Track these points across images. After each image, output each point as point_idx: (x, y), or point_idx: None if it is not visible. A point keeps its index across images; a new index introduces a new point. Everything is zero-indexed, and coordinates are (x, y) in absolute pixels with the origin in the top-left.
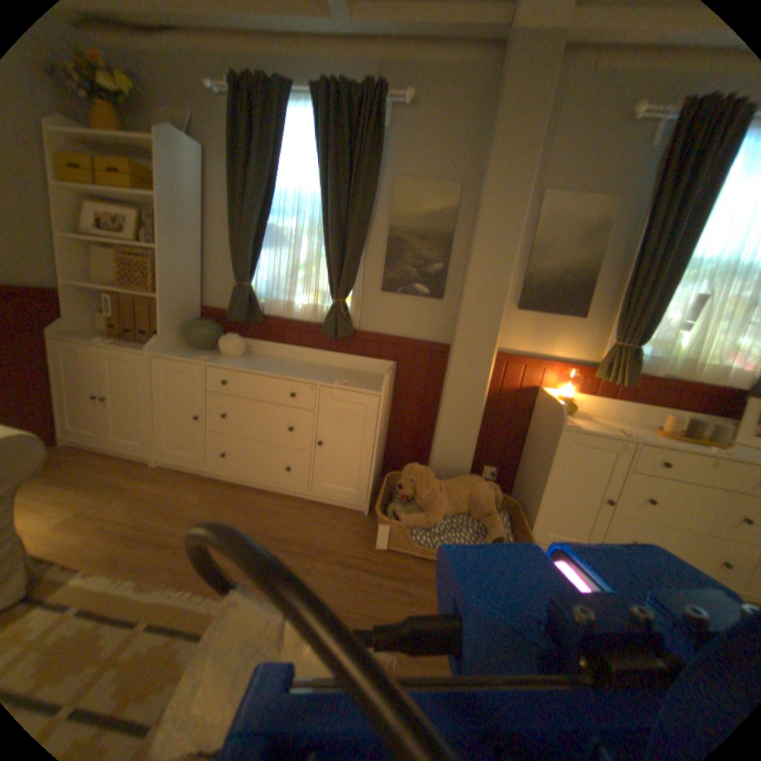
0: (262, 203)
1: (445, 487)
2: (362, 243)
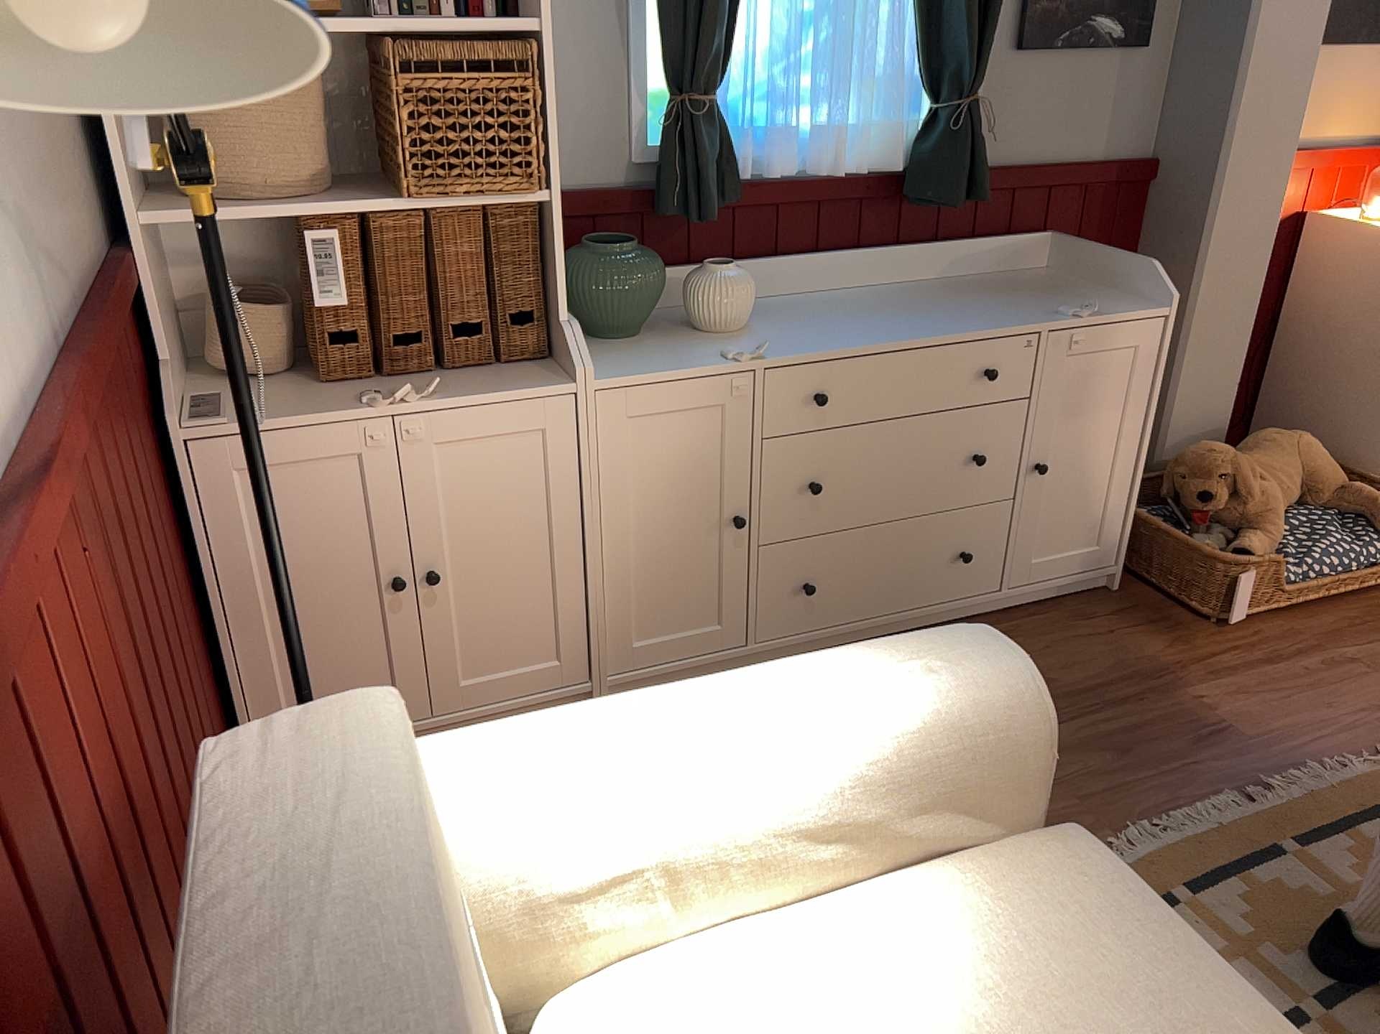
0: None
1: (1258, 466)
2: None
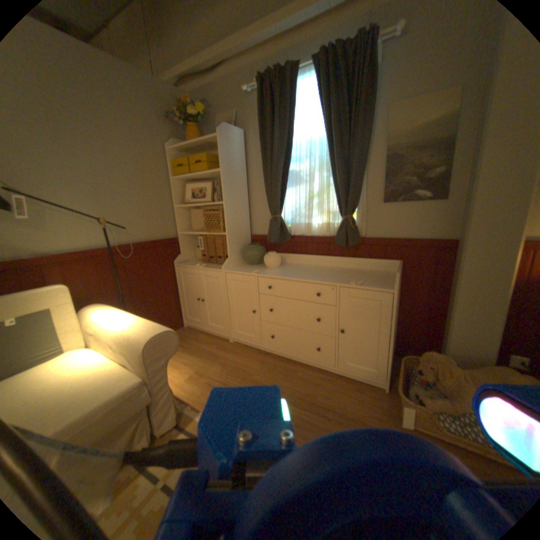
0: (284, 155)
1: (470, 376)
2: (364, 166)
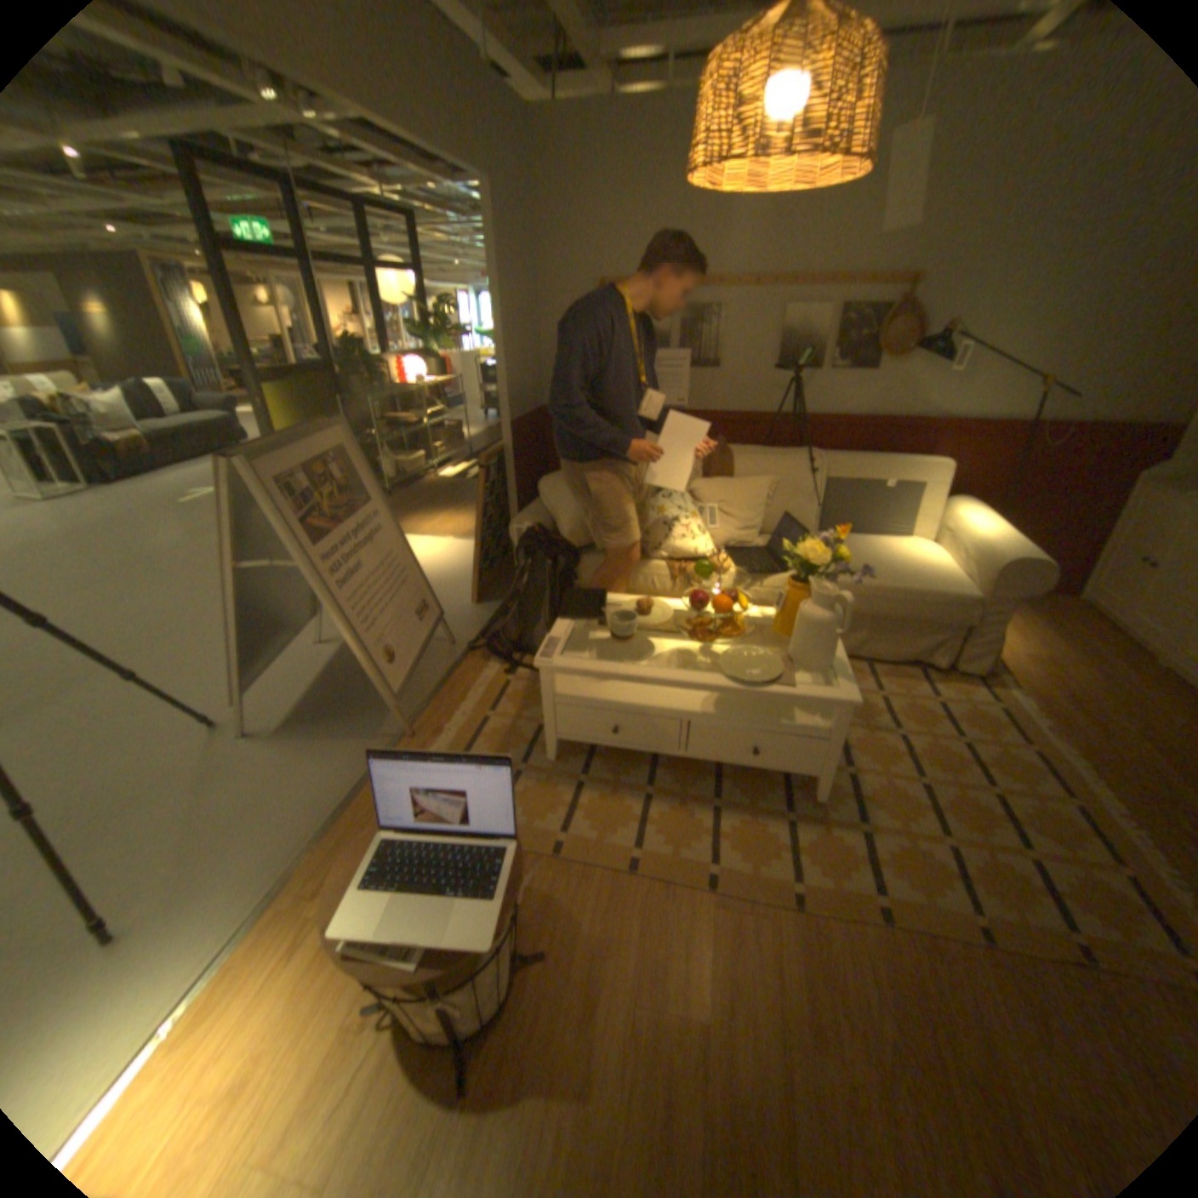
0: None
1: None
2: None
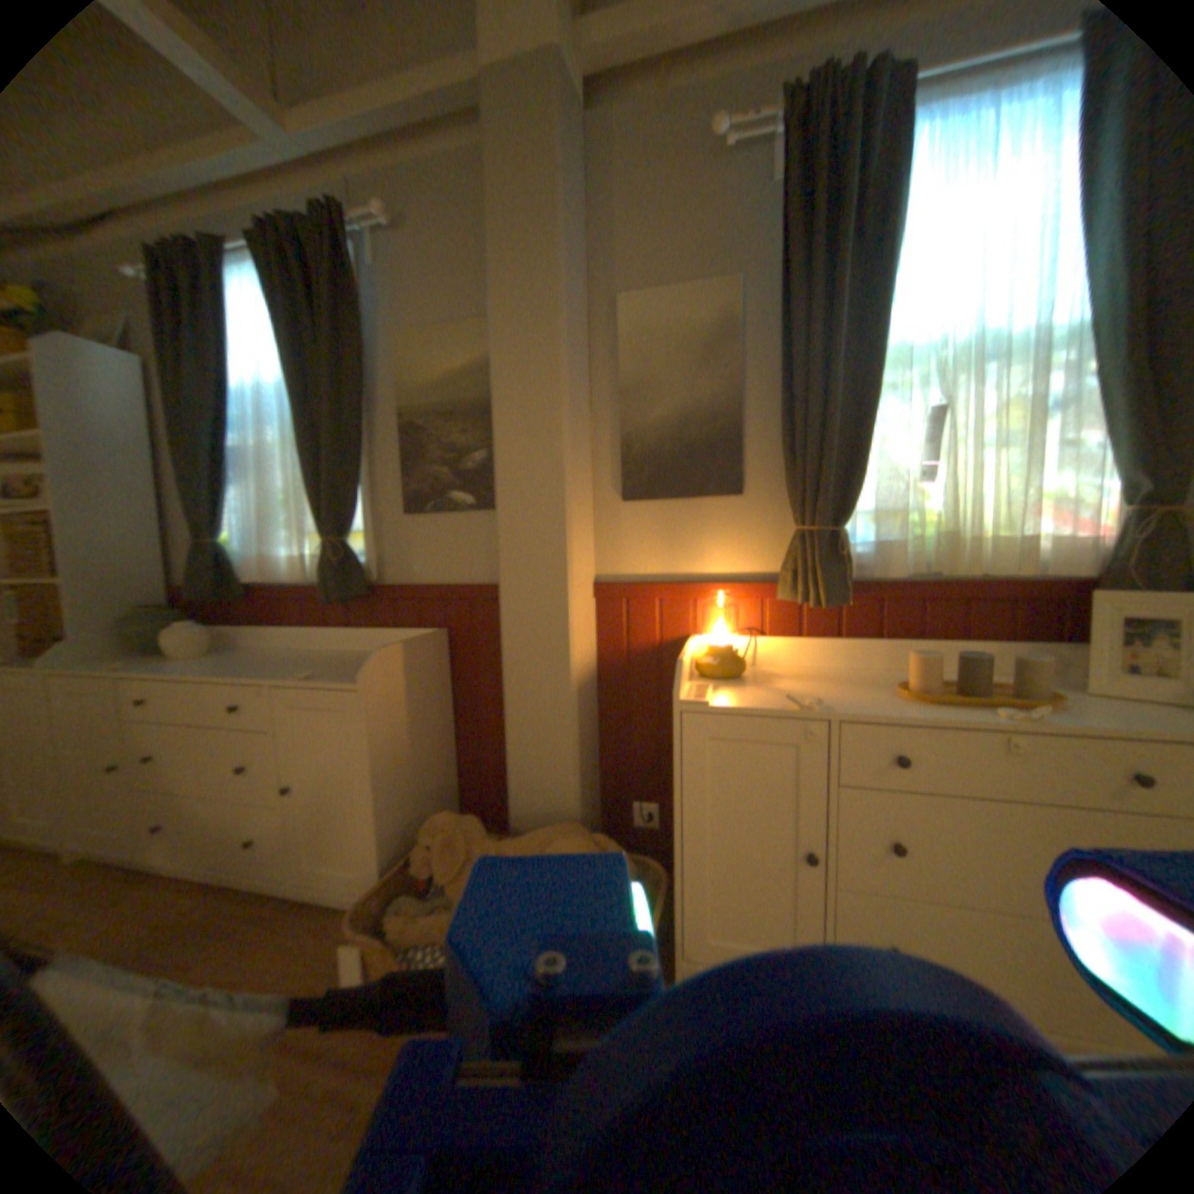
0: (212, 415)
1: (502, 852)
2: (356, 444)
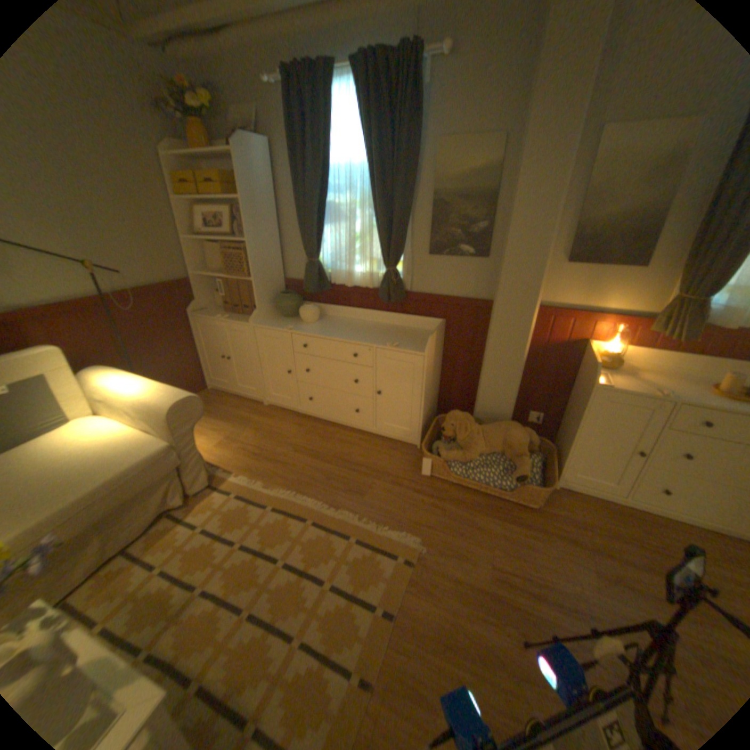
0: (320, 186)
1: (482, 430)
2: (408, 212)
